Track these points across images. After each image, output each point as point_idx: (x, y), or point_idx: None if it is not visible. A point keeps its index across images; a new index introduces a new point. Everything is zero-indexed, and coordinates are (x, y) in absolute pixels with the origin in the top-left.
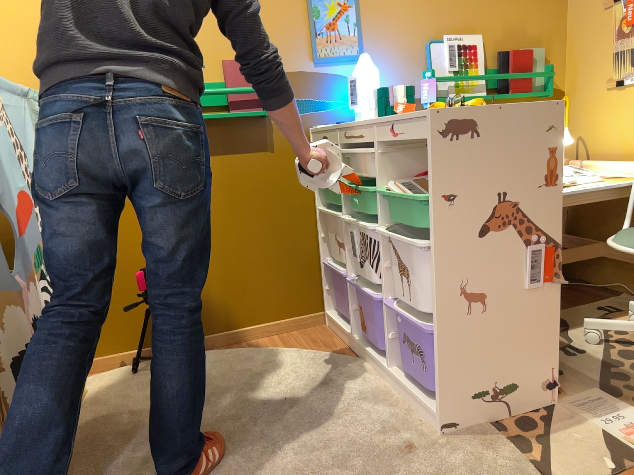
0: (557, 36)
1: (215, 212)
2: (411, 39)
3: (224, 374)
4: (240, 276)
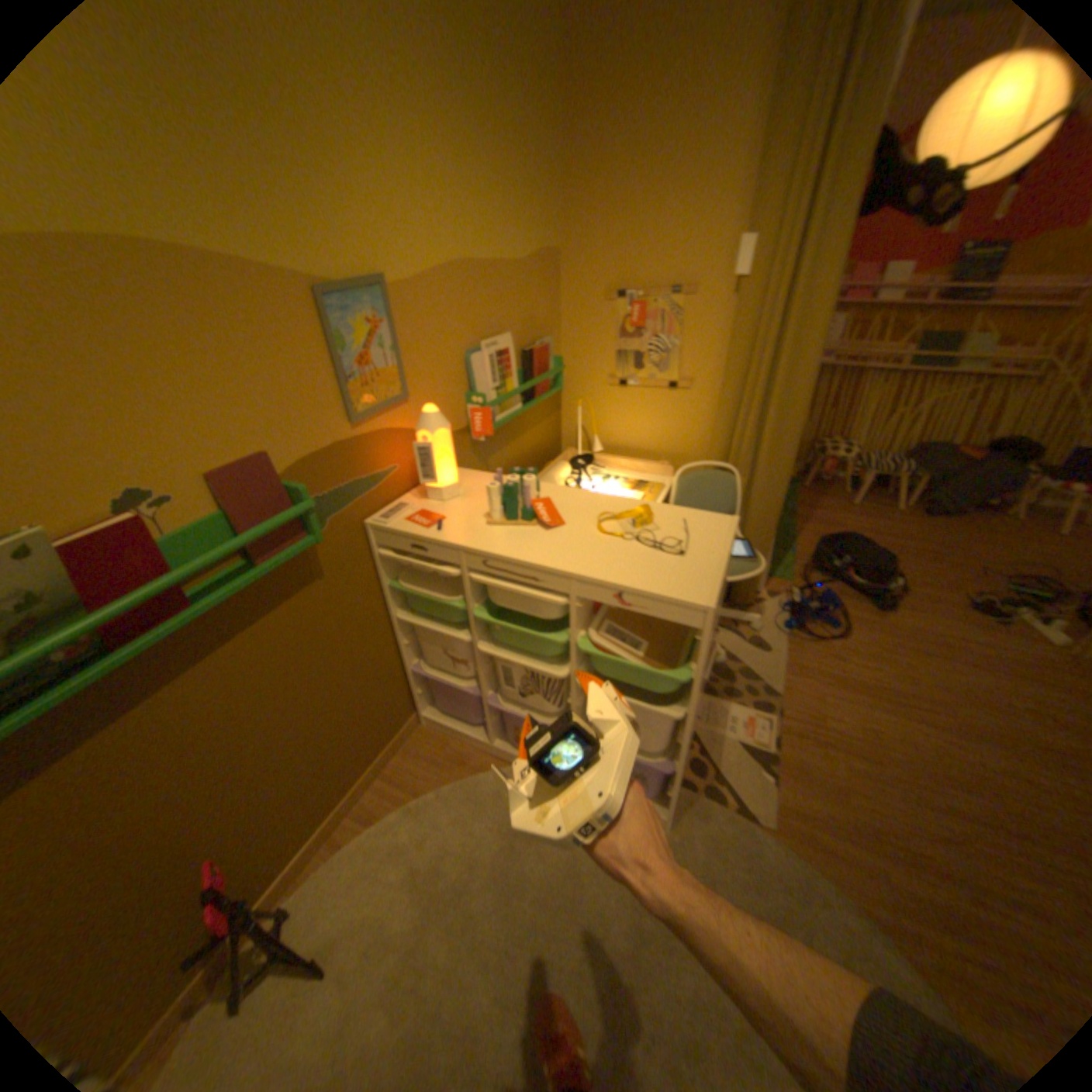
0: (557, 318)
1: (265, 712)
2: (451, 352)
3: (388, 901)
4: (321, 757)
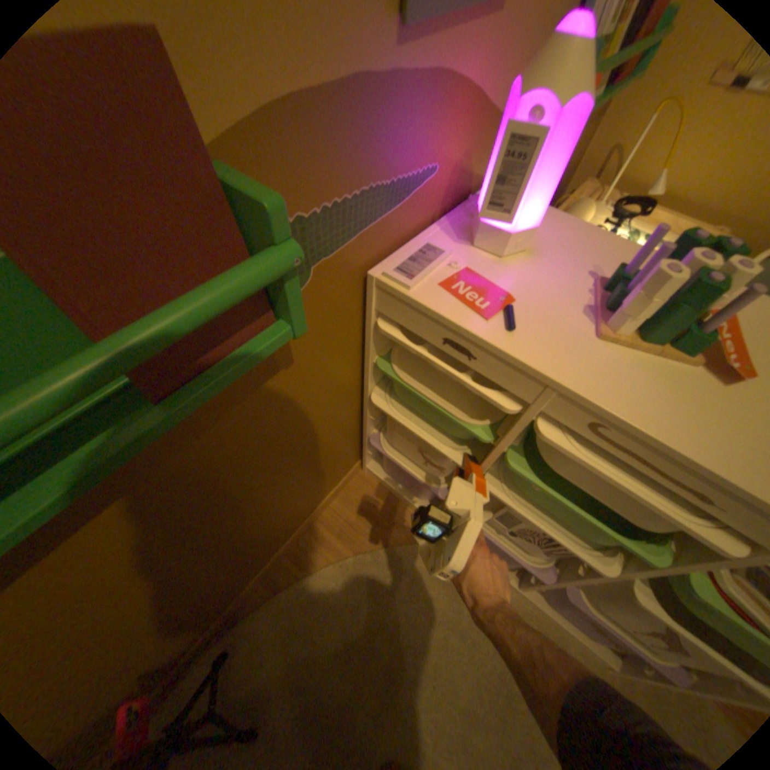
0: None
1: (195, 537)
2: None
3: (322, 668)
4: (266, 532)
